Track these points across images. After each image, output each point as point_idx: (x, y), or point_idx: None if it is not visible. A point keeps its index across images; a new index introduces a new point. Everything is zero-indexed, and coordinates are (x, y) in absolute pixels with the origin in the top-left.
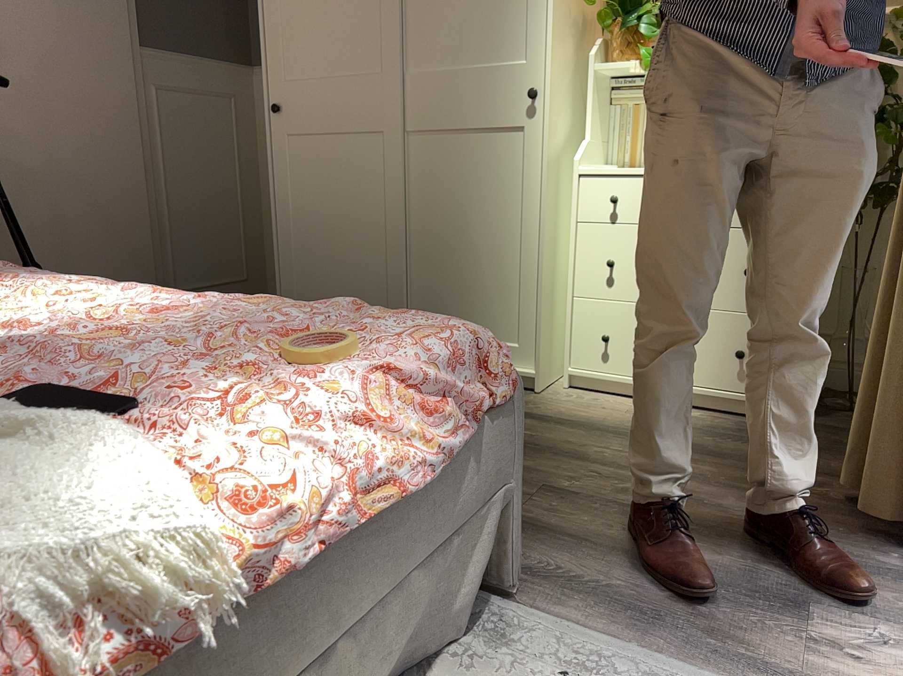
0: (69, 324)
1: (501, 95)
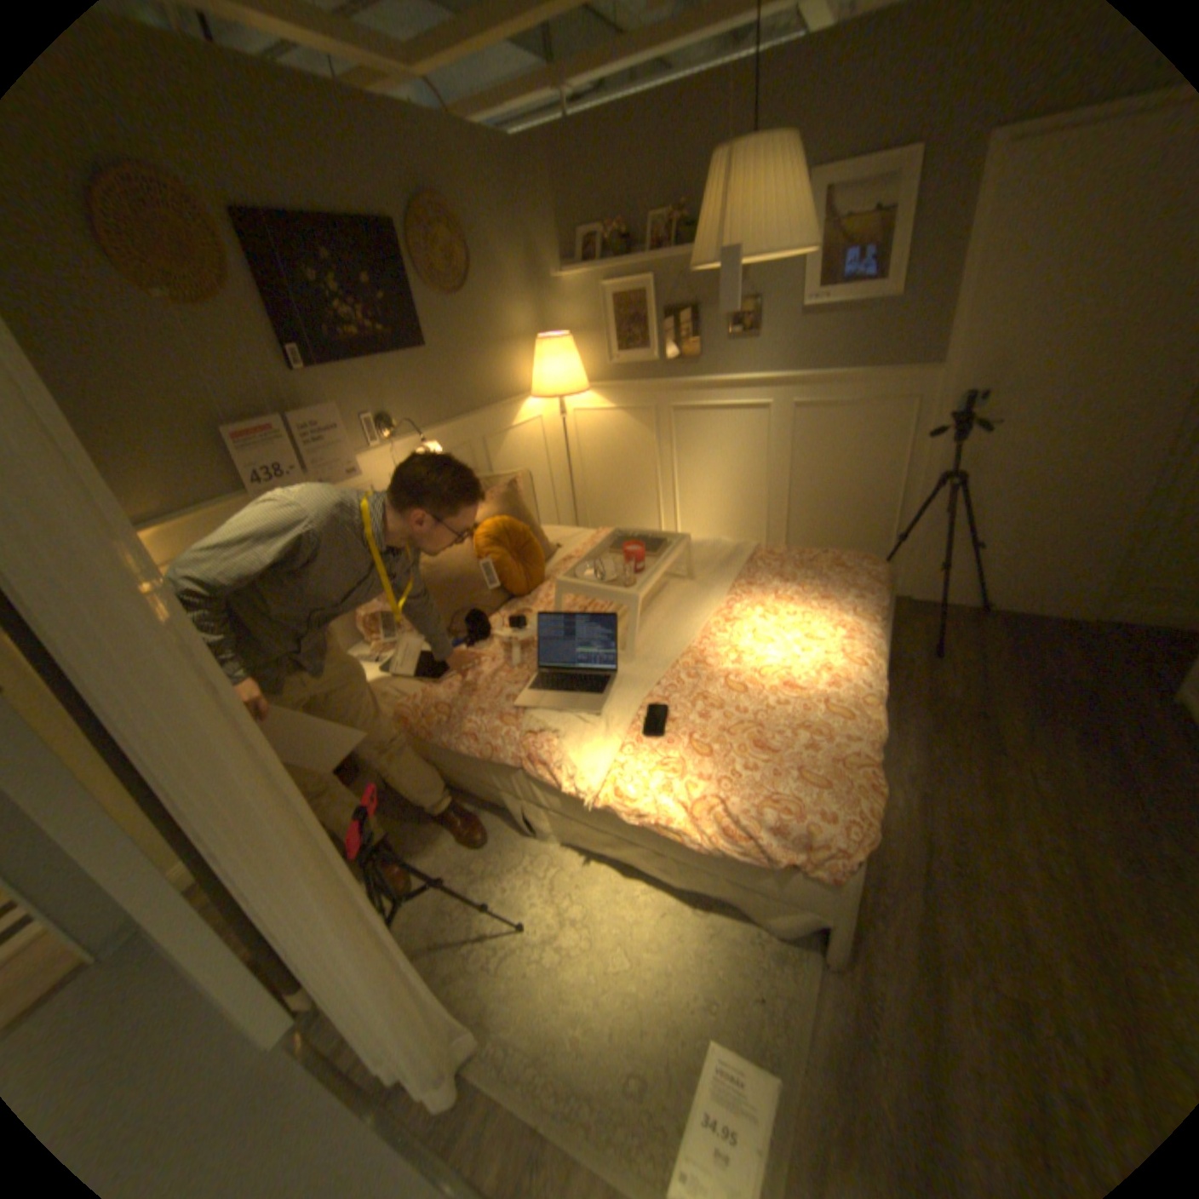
0: (757, 668)
1: None
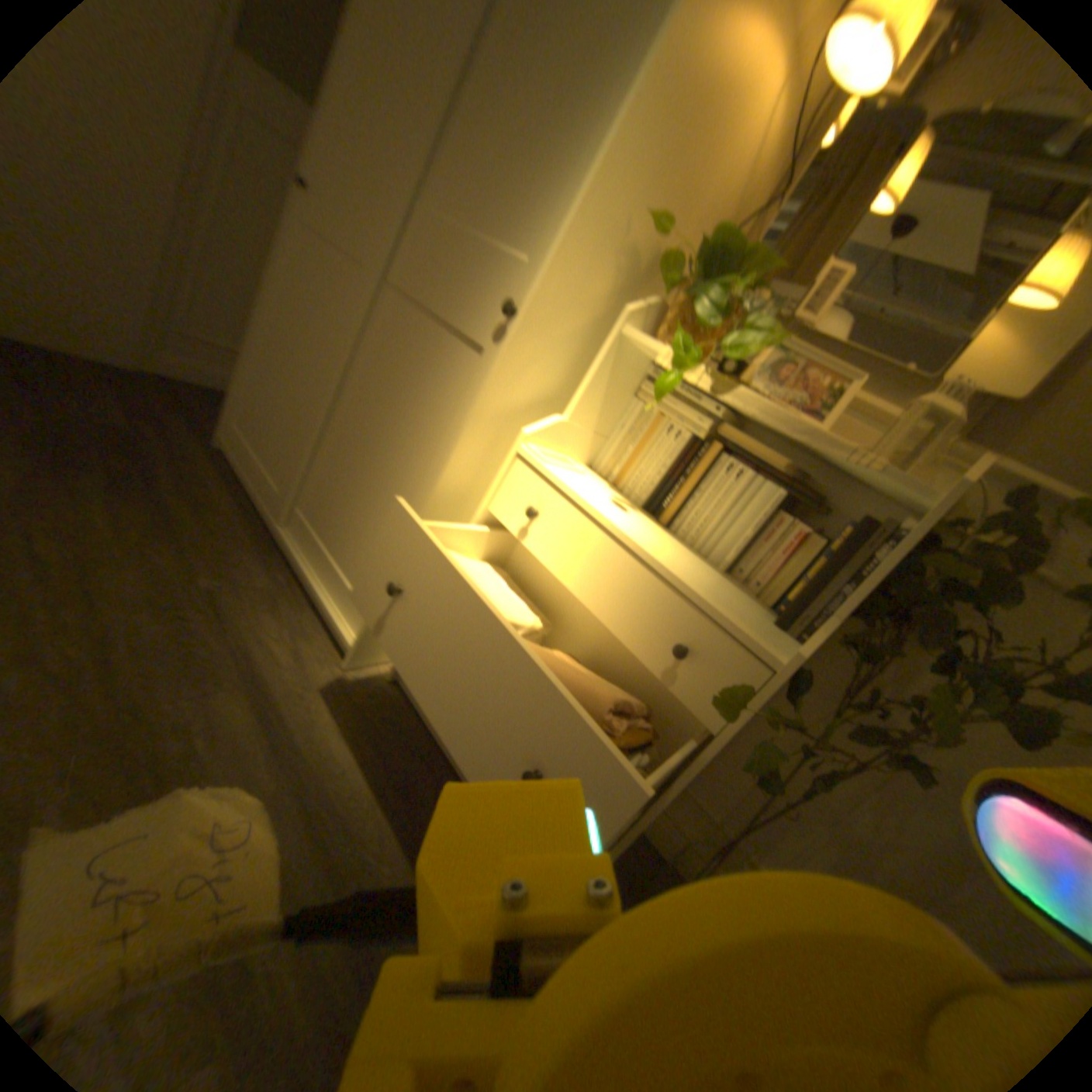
0: None
1: (484, 293)
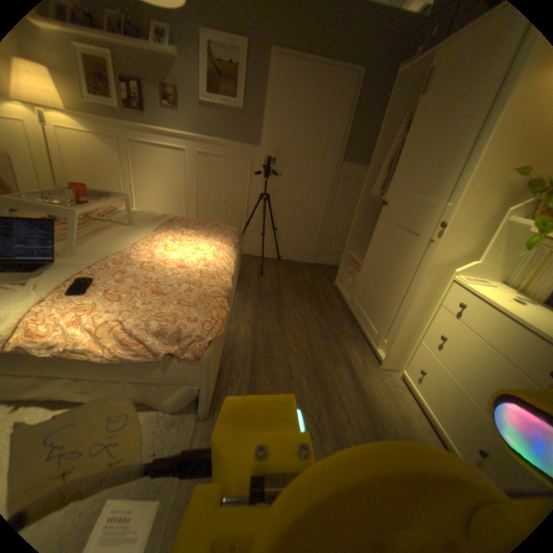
0: (163, 259)
1: (433, 219)
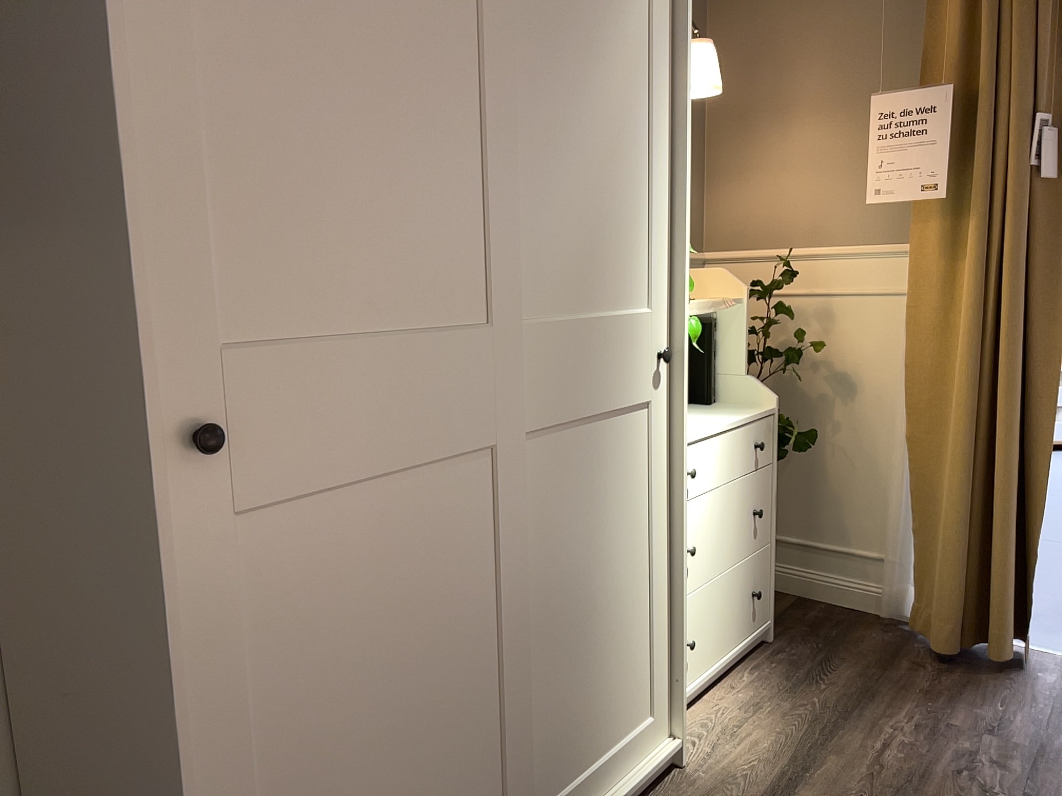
0: None
1: (633, 357)
